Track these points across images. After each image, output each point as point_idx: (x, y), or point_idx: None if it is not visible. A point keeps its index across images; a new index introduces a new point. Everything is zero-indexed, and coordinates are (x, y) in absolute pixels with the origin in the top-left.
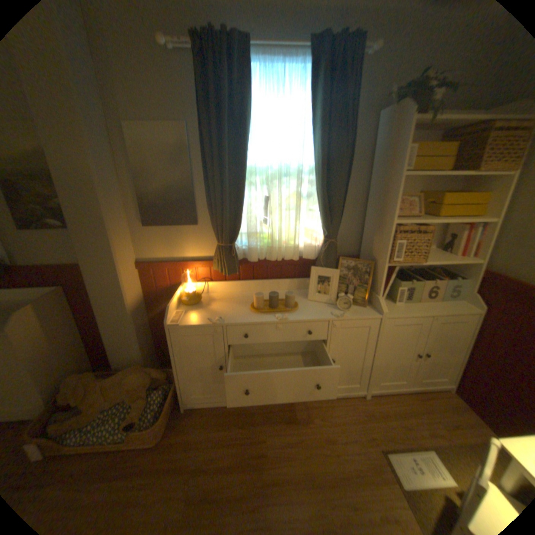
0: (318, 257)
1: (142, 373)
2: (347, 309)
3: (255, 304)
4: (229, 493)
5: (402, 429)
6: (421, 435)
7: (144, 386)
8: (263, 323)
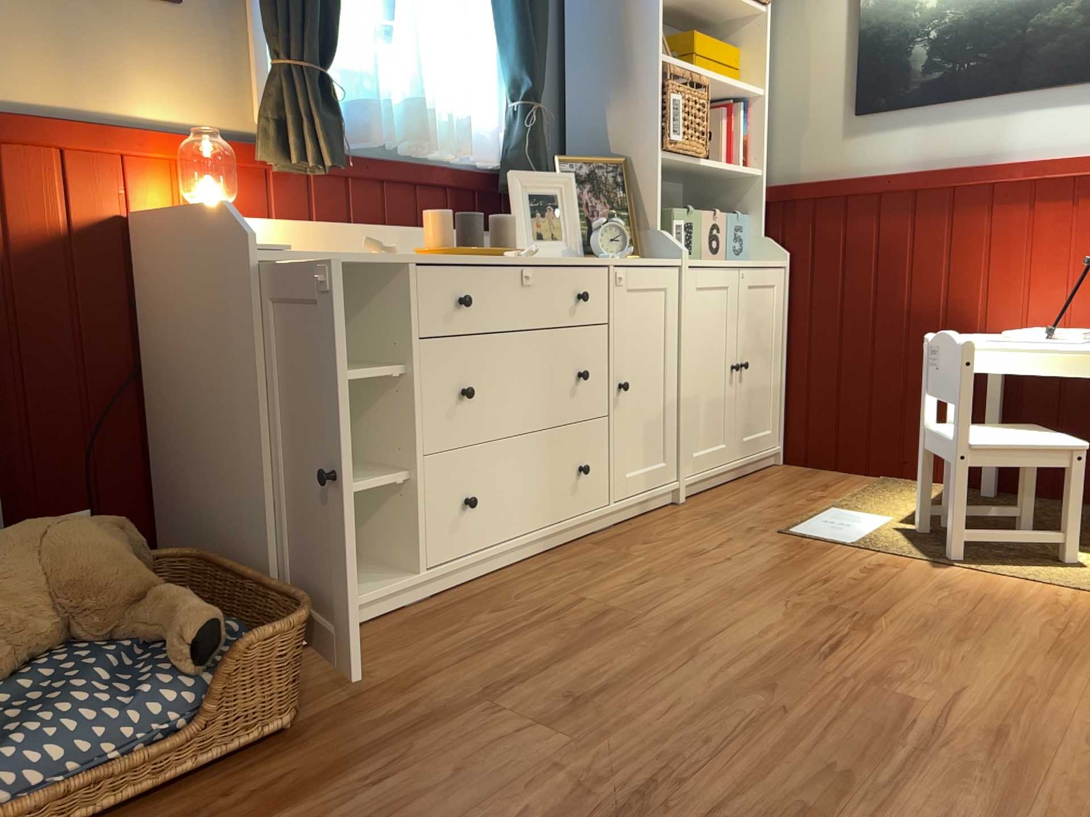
0: (506, 162)
1: (98, 522)
2: (621, 252)
3: (433, 242)
4: (616, 669)
5: (771, 509)
6: (799, 504)
7: (135, 562)
8: (494, 264)
